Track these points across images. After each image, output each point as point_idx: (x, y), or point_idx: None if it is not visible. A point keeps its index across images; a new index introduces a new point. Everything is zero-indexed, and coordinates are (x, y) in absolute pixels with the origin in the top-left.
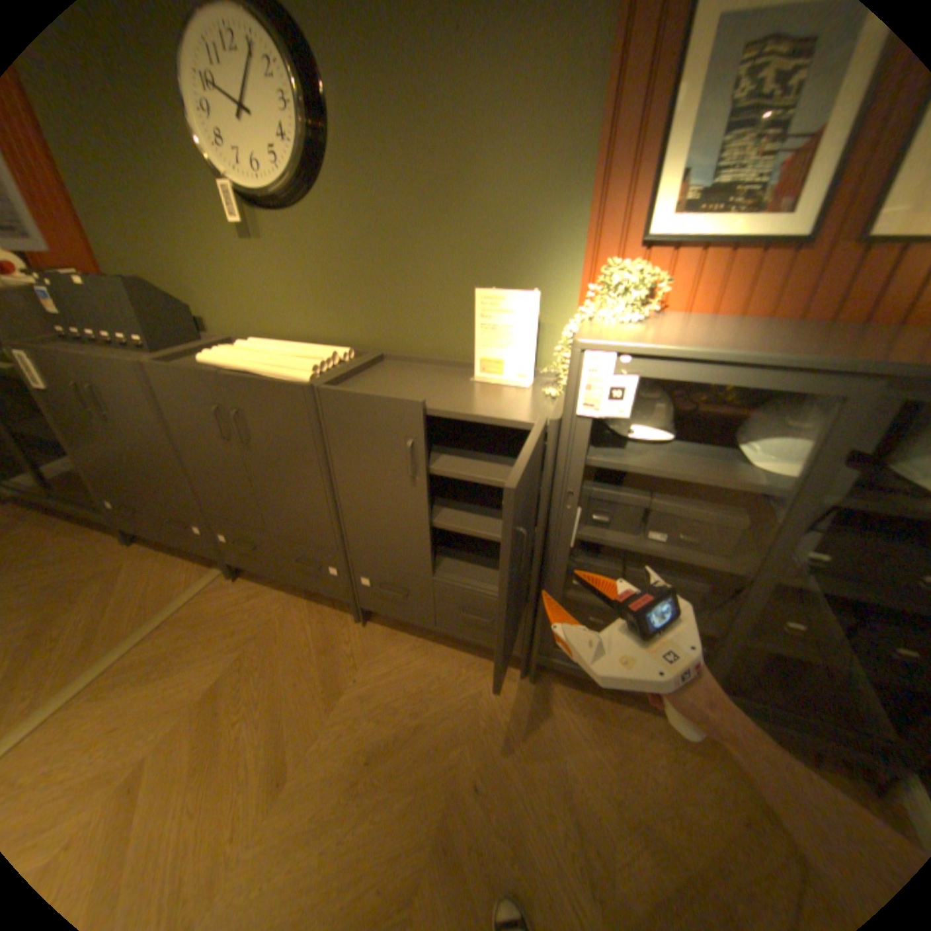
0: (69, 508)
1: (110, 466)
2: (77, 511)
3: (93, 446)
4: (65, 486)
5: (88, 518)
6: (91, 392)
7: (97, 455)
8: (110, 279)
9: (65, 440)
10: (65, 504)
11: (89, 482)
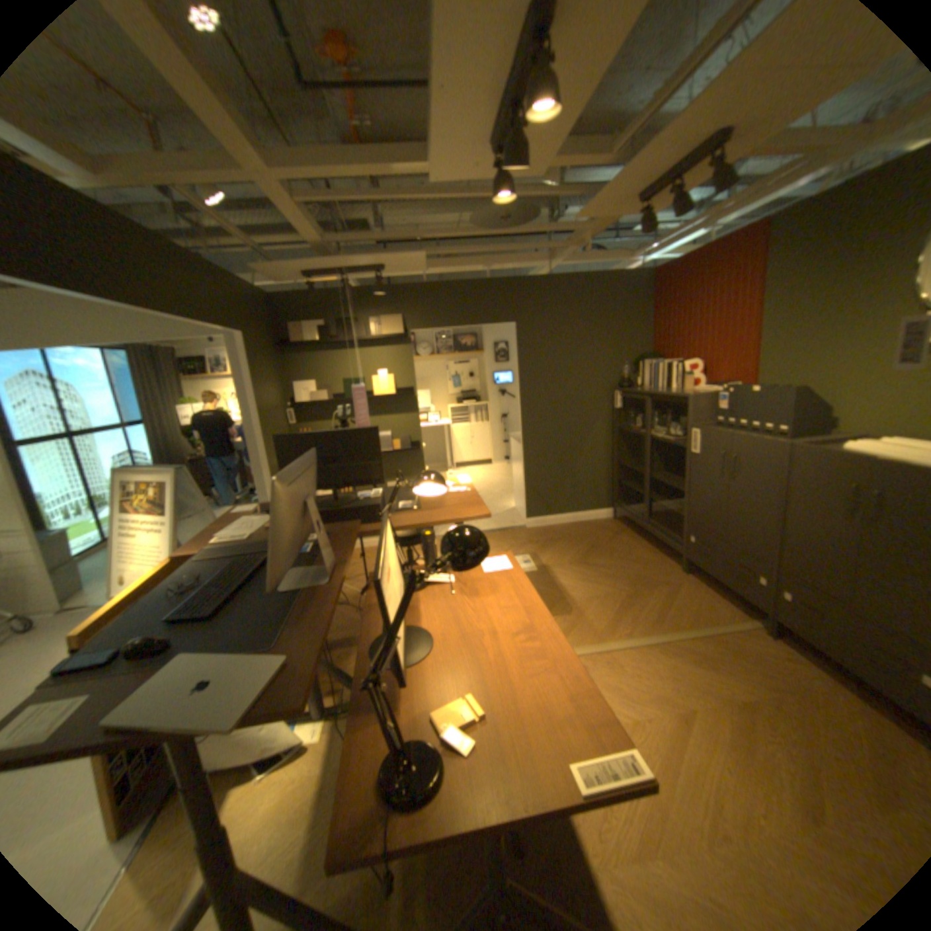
0: (659, 534)
1: (715, 512)
2: (665, 537)
3: (710, 496)
4: (656, 520)
5: (671, 544)
6: (735, 459)
7: (709, 503)
8: (787, 387)
9: (690, 488)
10: (657, 530)
11: (689, 519)
